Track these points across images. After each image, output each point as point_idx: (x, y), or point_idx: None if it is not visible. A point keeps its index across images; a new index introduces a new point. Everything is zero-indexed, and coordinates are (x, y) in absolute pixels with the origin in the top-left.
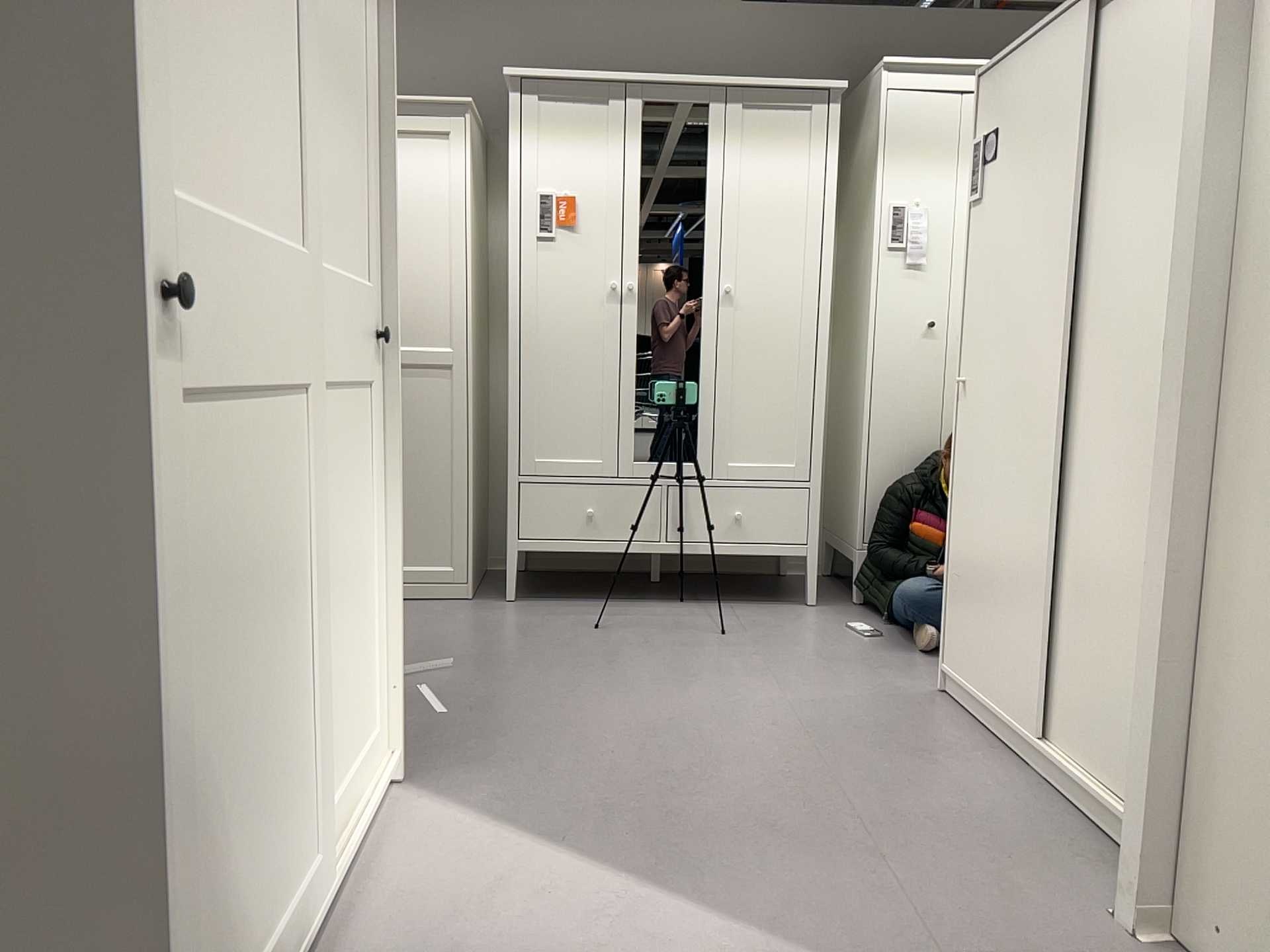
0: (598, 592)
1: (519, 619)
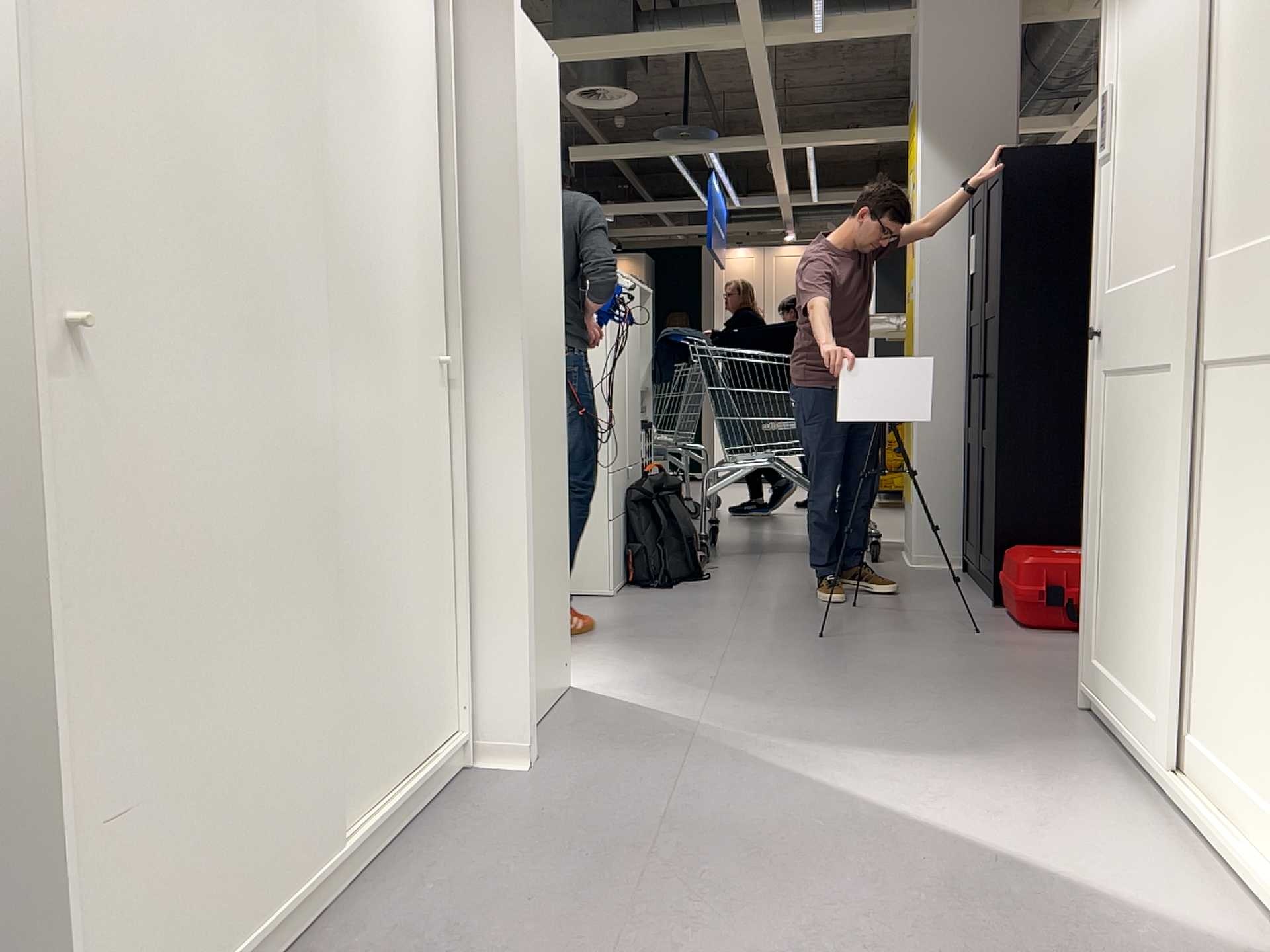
0: None
1: None
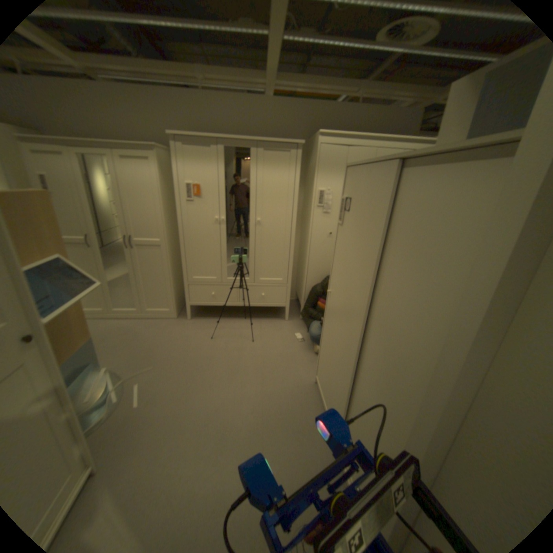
0: (220, 311)
1: (188, 330)
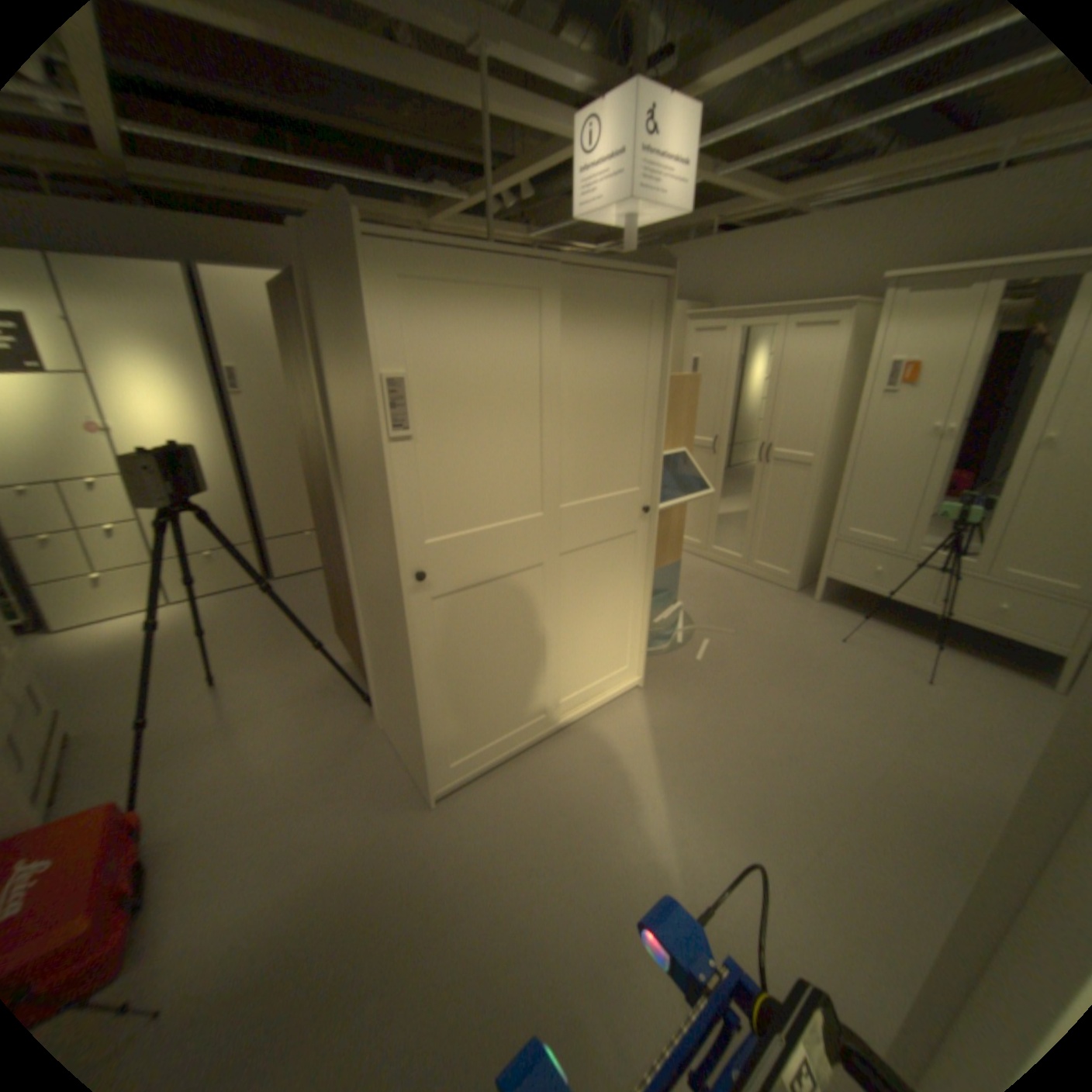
0: (884, 613)
1: (808, 615)
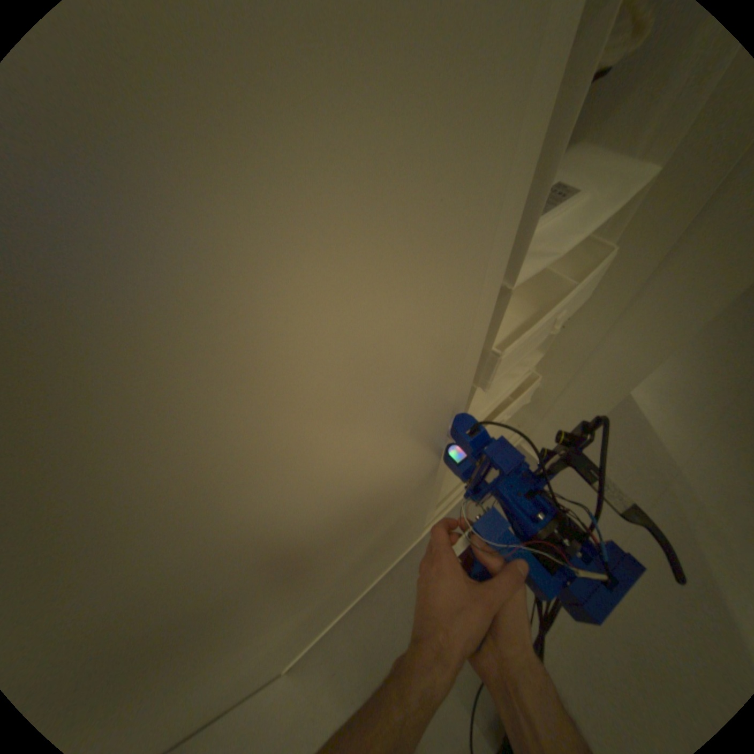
0: None
1: None
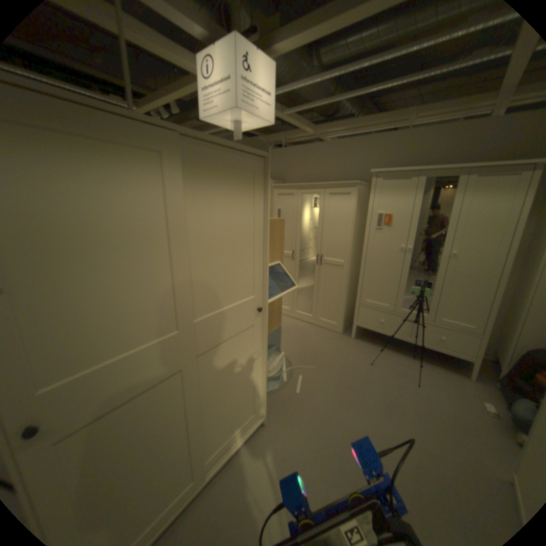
0: (384, 342)
1: (350, 349)
